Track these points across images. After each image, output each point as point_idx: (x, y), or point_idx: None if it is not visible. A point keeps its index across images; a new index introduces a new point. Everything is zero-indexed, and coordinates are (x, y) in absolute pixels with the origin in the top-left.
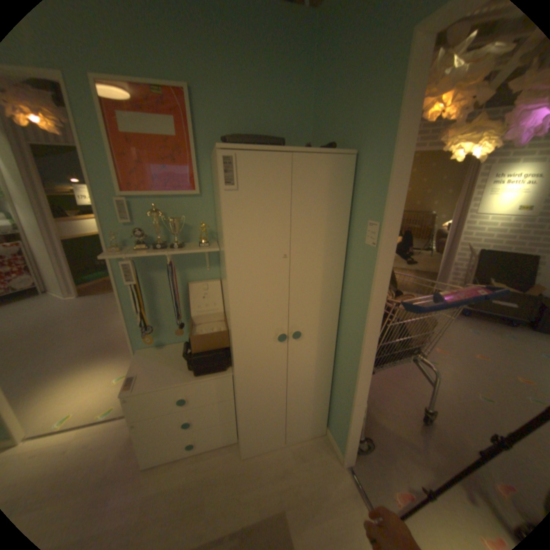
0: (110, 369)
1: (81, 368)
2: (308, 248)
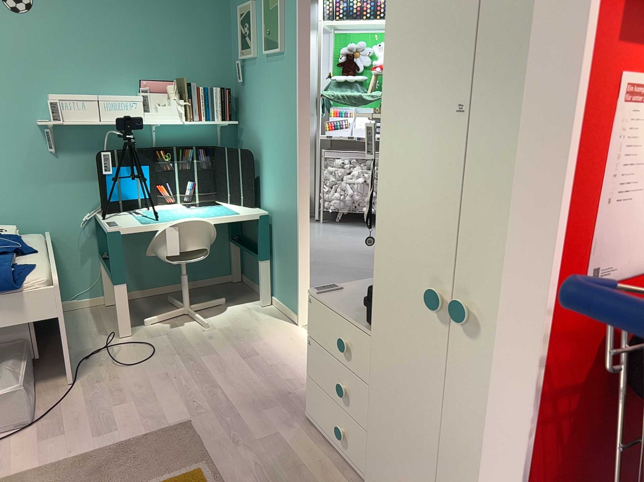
0: None
1: None
2: (509, 85)
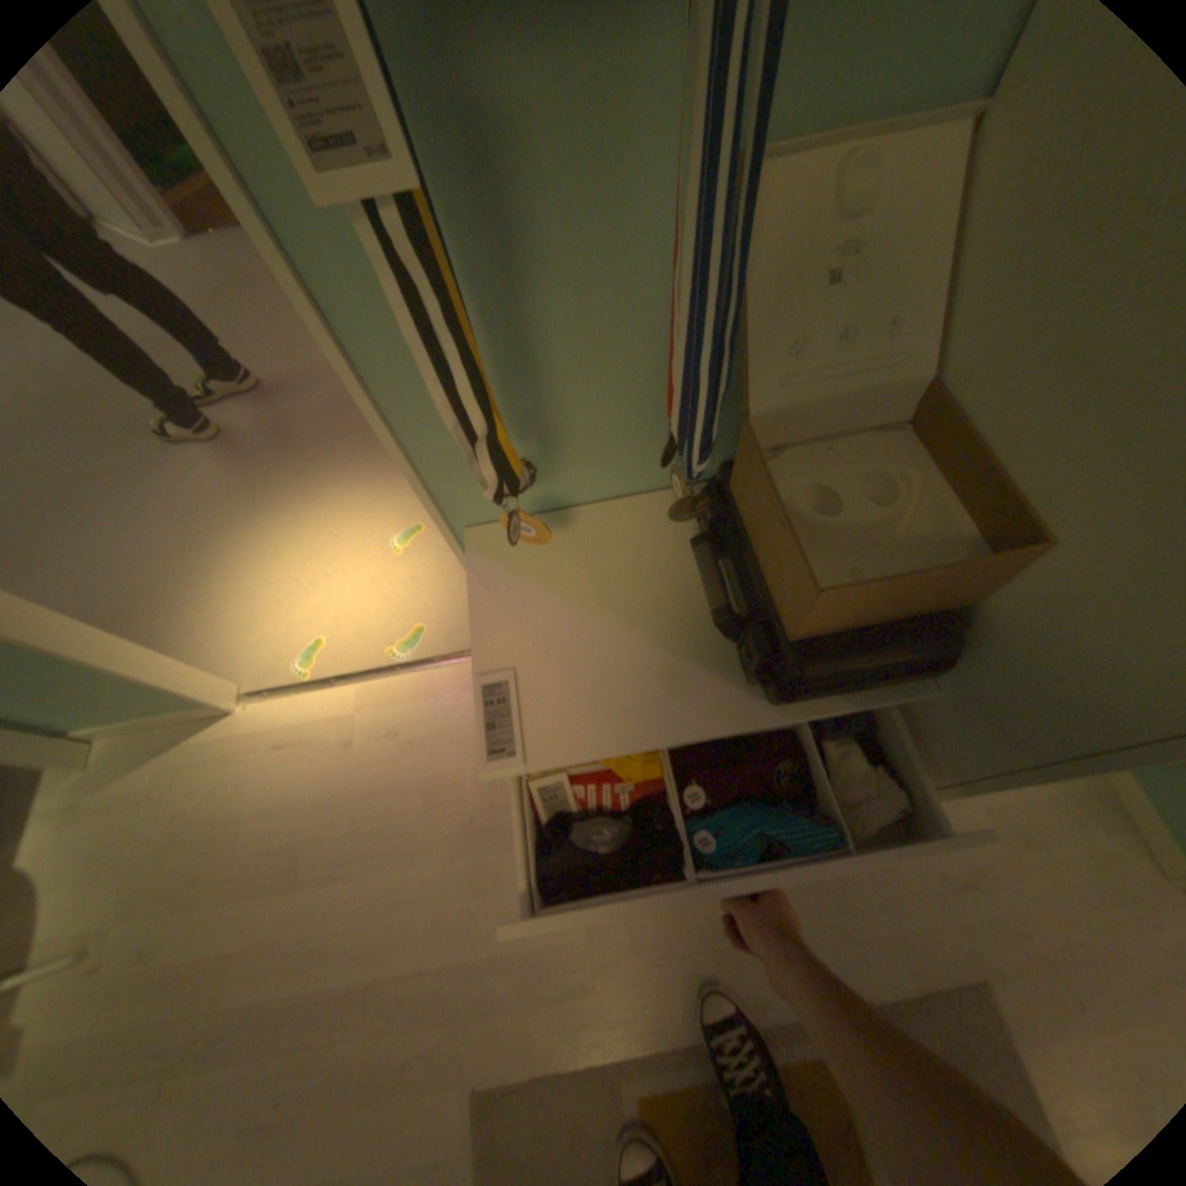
0: (370, 501)
1: (290, 494)
2: None
